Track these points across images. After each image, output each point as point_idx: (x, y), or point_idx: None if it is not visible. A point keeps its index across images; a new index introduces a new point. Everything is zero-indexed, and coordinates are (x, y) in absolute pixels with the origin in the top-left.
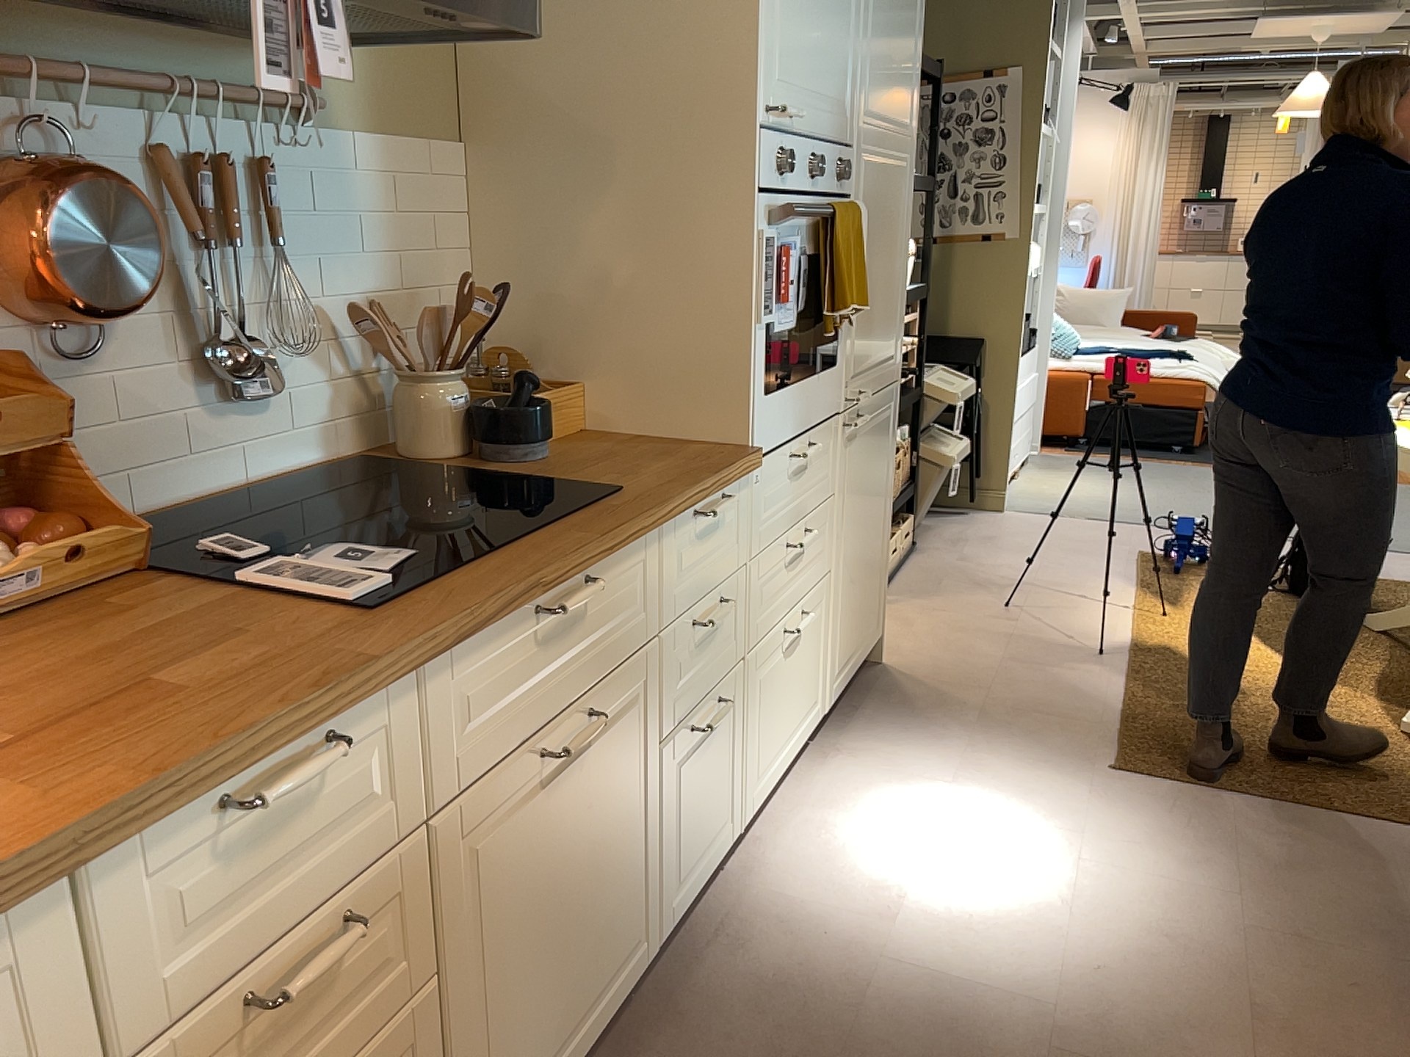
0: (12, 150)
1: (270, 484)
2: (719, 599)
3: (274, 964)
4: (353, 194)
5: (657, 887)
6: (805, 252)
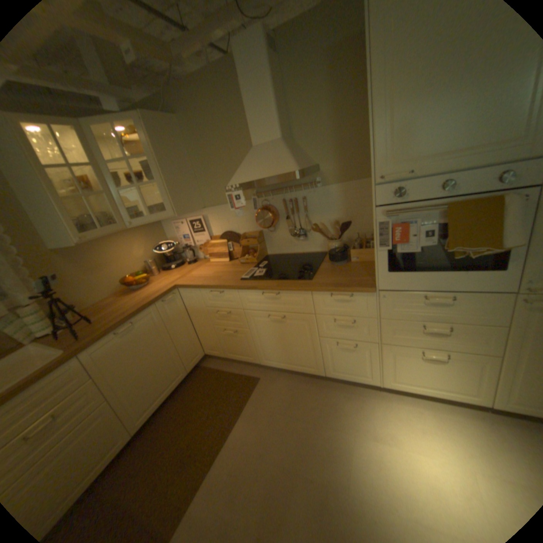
0: (264, 204)
1: (307, 253)
2: (353, 320)
3: (222, 310)
4: (329, 198)
5: (323, 364)
6: (434, 222)
